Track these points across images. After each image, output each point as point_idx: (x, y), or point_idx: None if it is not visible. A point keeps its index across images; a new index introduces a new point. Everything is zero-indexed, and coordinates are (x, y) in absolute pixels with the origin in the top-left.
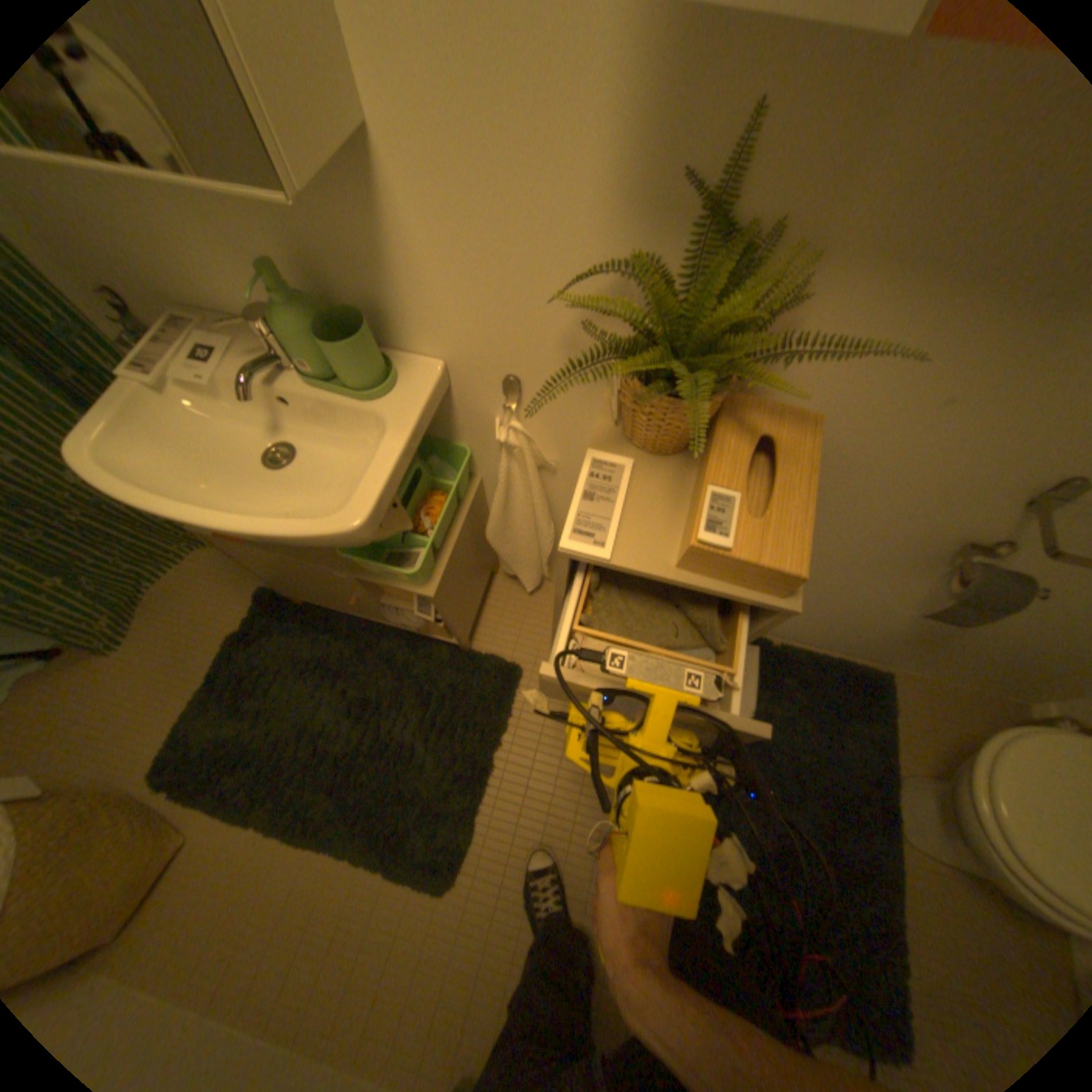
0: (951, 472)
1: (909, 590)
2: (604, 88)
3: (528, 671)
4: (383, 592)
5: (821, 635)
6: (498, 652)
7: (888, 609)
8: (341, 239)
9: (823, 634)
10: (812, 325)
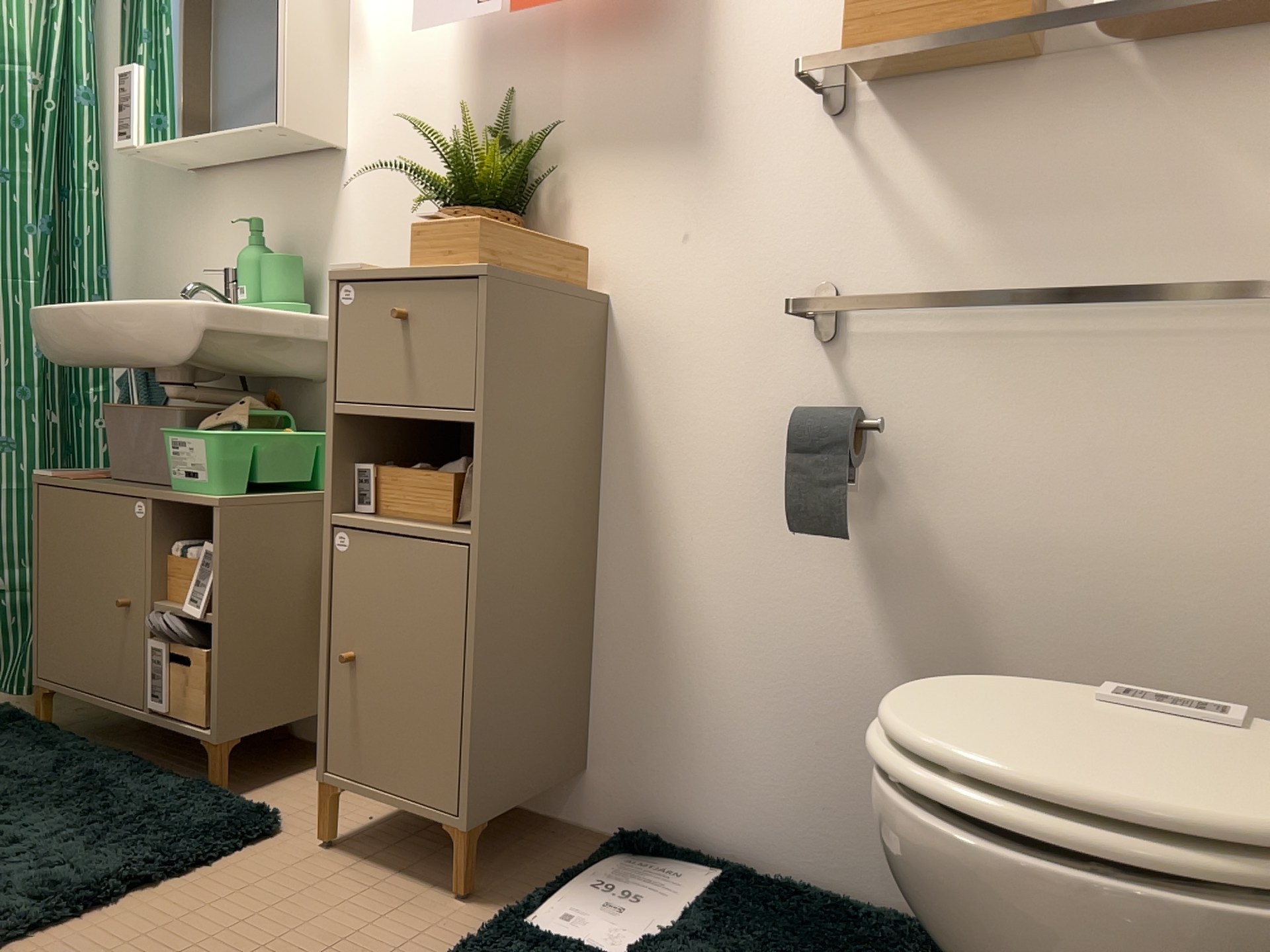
0: (731, 317)
1: (830, 565)
2: (453, 111)
3: (297, 826)
4: (177, 592)
5: (820, 808)
6: (270, 803)
7: (847, 647)
8: (320, 230)
9: (821, 802)
10: (576, 206)
